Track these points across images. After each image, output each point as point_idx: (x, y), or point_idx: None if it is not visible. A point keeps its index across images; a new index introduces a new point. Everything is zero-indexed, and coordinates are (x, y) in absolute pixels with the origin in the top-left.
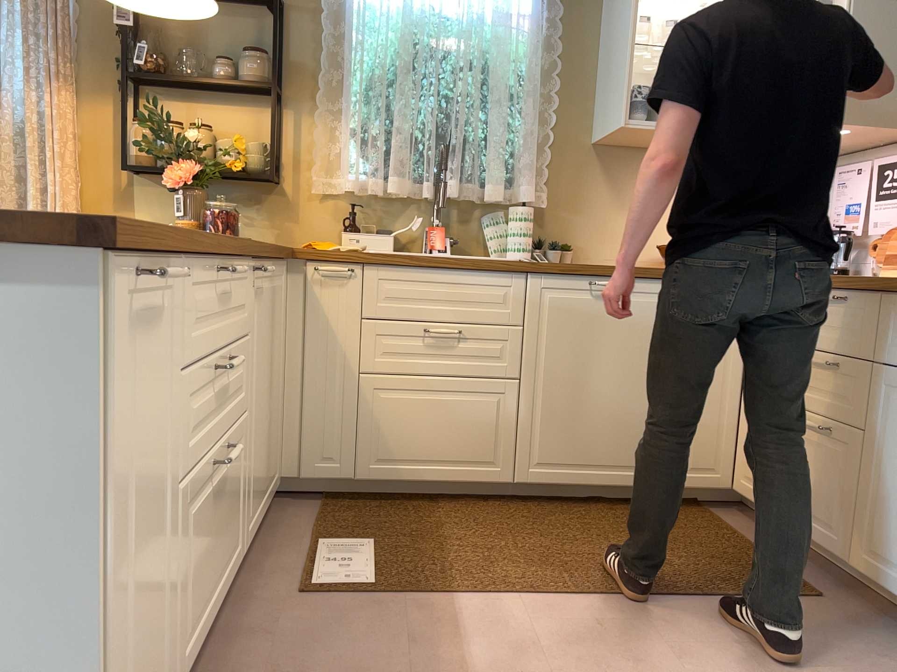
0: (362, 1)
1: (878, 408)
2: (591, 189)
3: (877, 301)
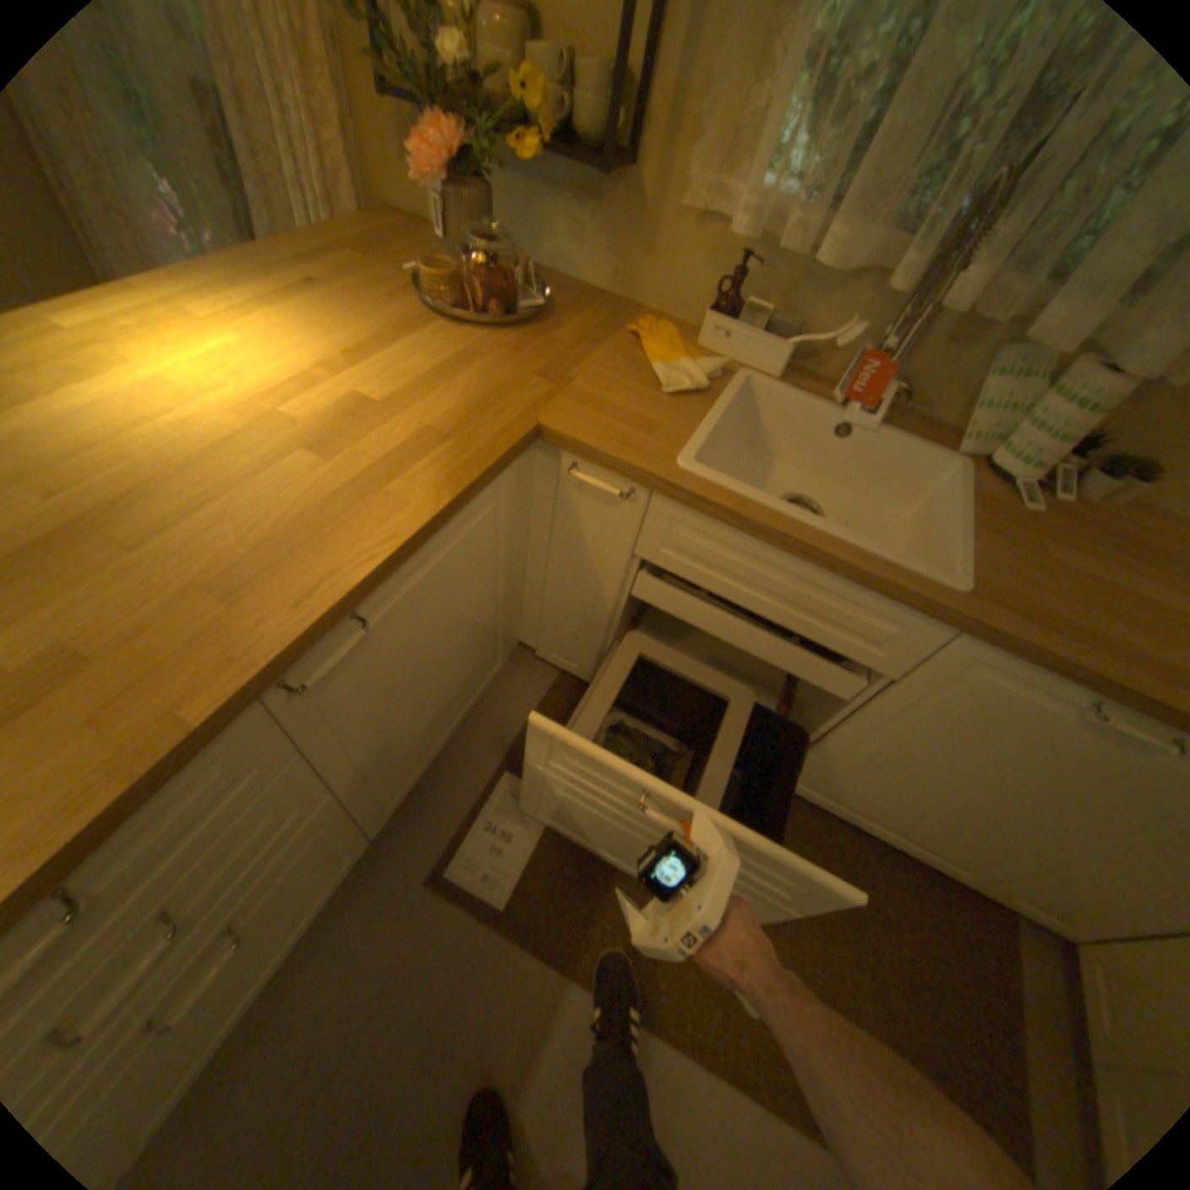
0: None
1: None
2: None
3: None
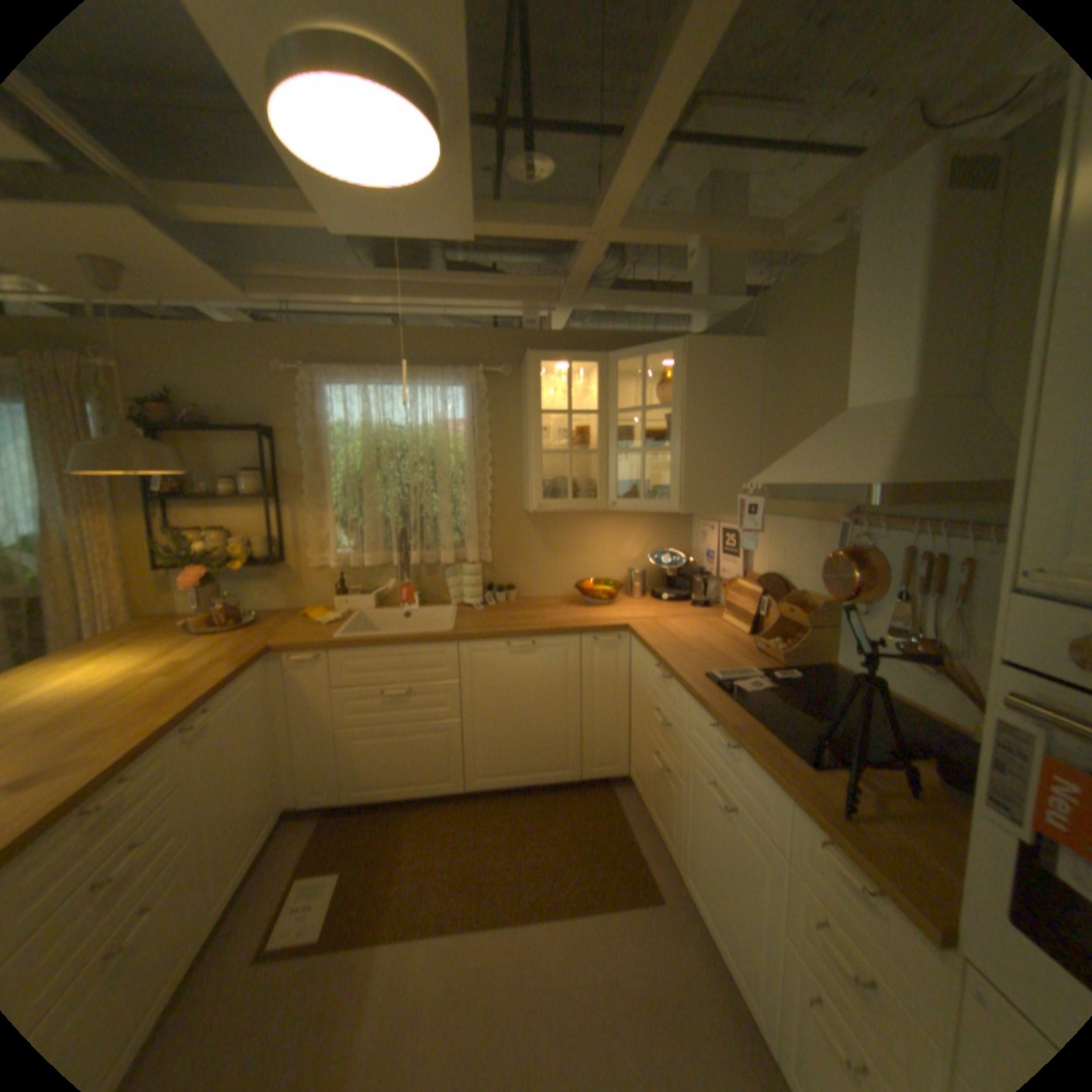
0: (330, 422)
1: (689, 772)
2: (526, 542)
3: (685, 690)
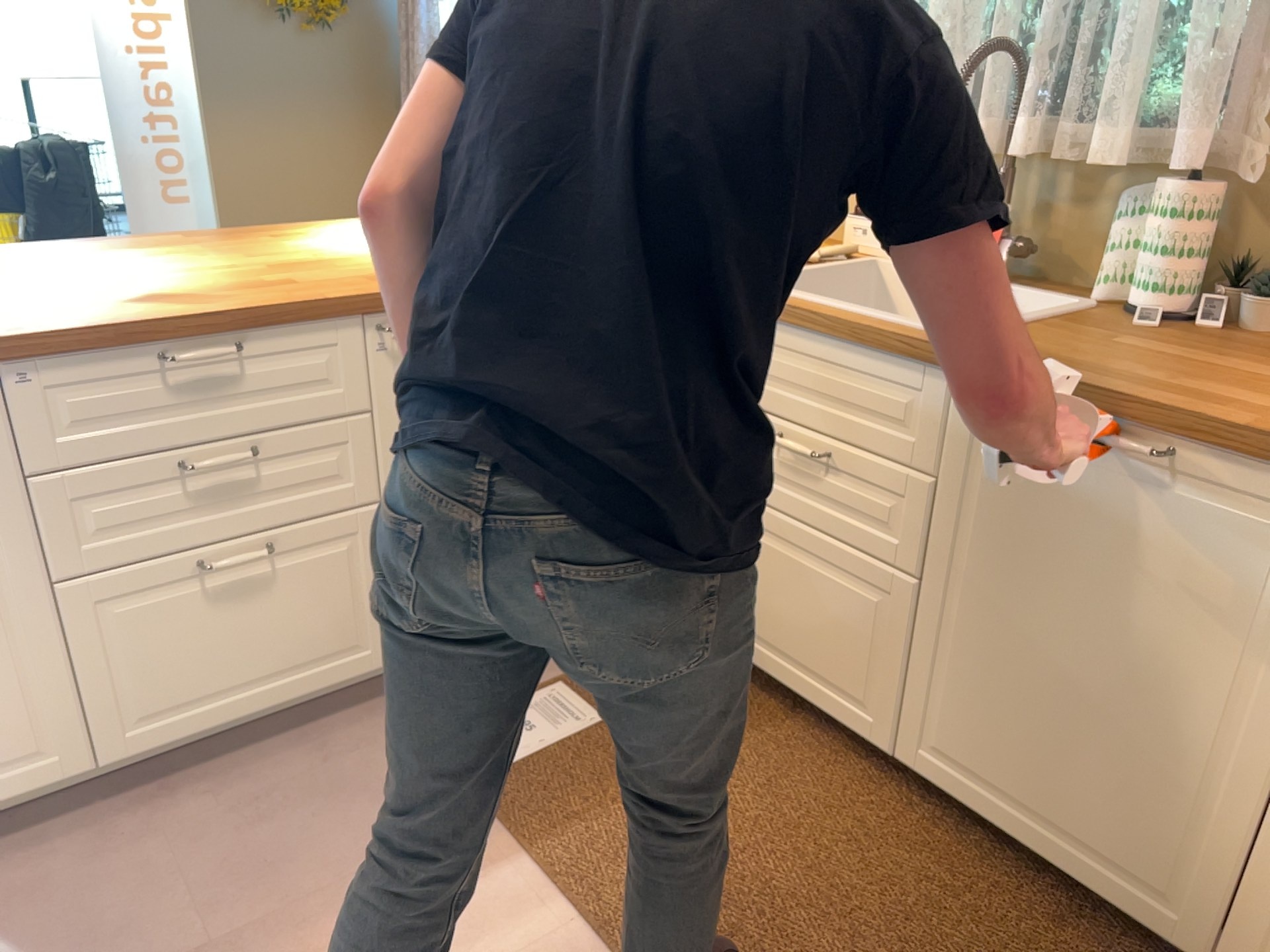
0: None
1: None
2: None
3: None
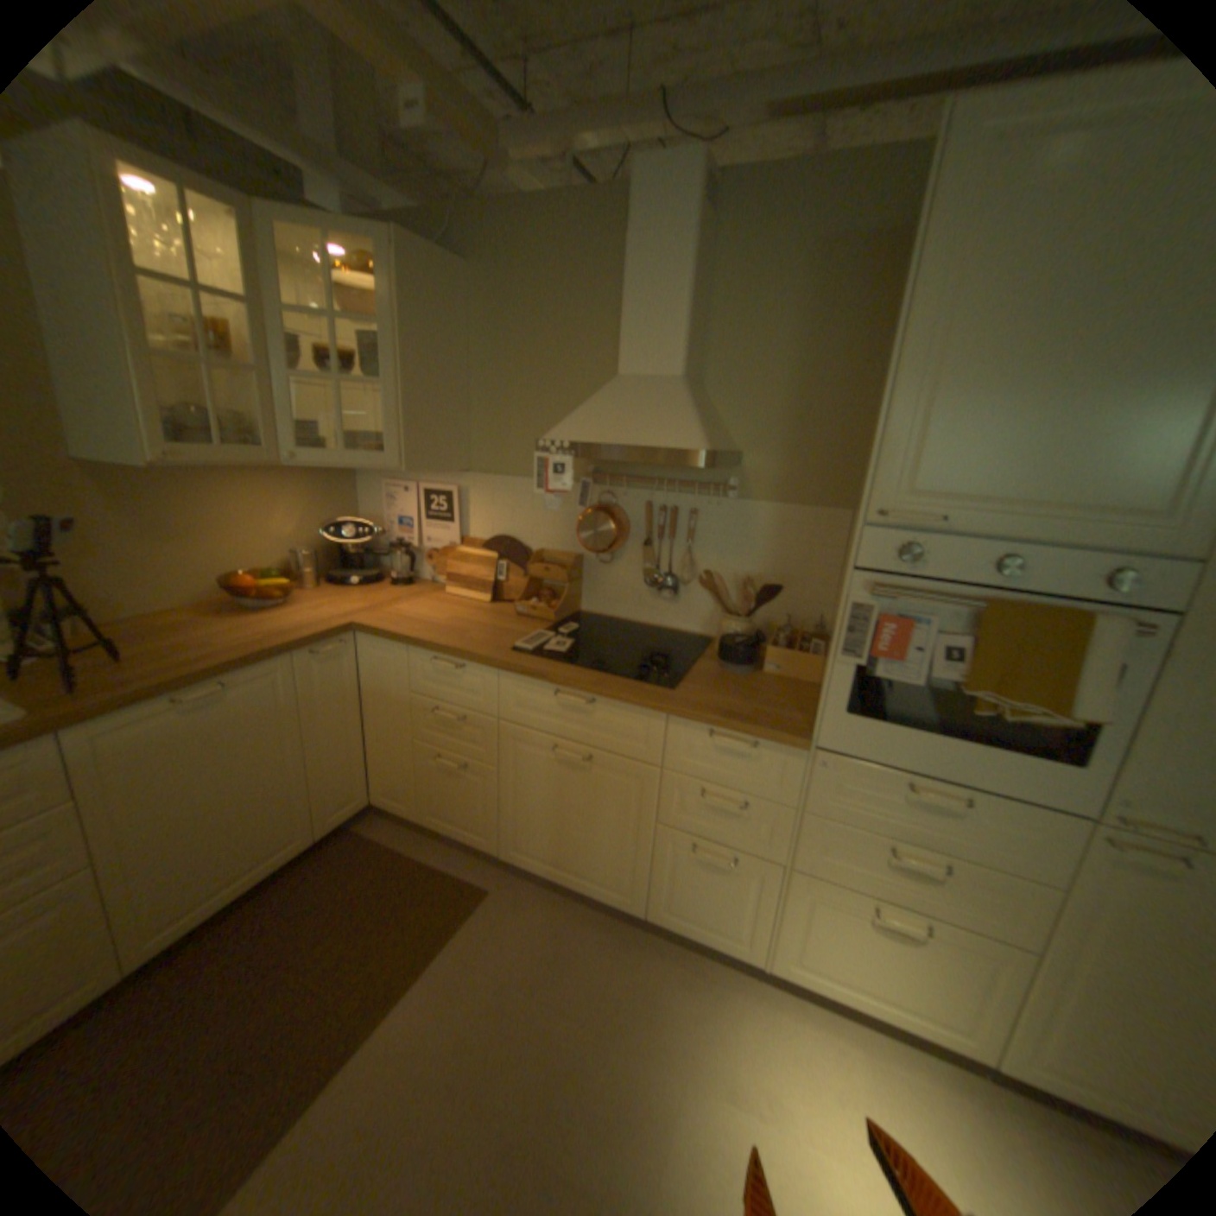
0: None
1: (506, 753)
2: (89, 524)
3: (493, 672)
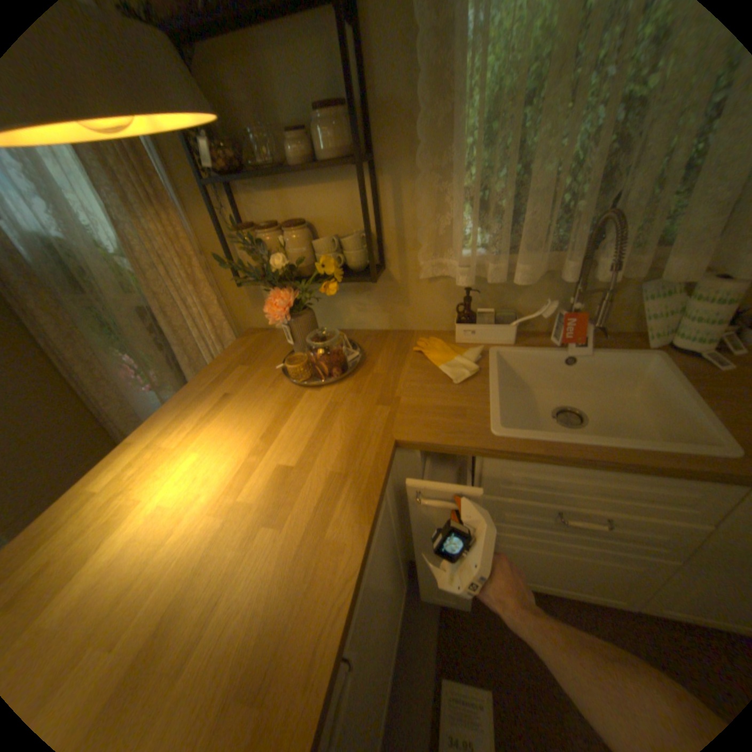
0: None
1: None
2: None
3: None
